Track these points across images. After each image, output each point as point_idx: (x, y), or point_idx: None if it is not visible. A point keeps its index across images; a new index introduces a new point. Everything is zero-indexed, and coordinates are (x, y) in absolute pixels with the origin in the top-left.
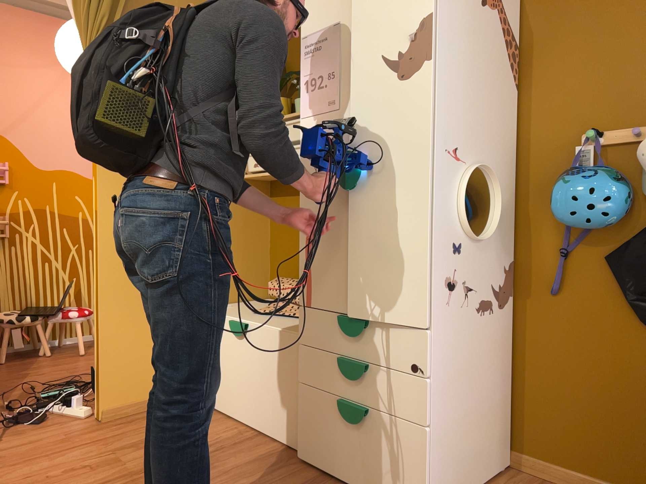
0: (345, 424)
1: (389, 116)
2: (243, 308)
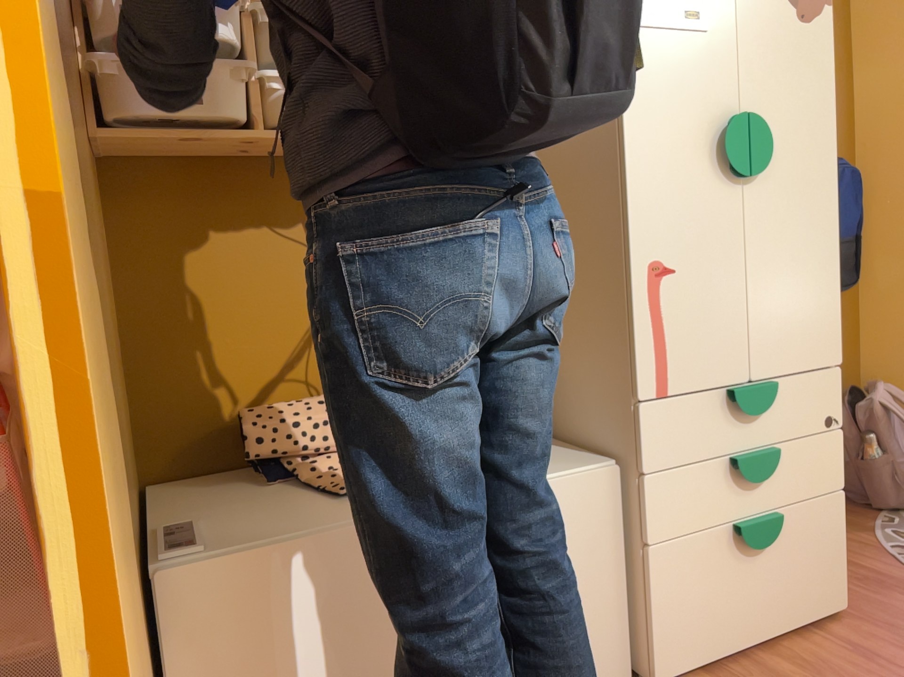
0: (743, 557)
1: (787, 68)
2: (259, 507)
